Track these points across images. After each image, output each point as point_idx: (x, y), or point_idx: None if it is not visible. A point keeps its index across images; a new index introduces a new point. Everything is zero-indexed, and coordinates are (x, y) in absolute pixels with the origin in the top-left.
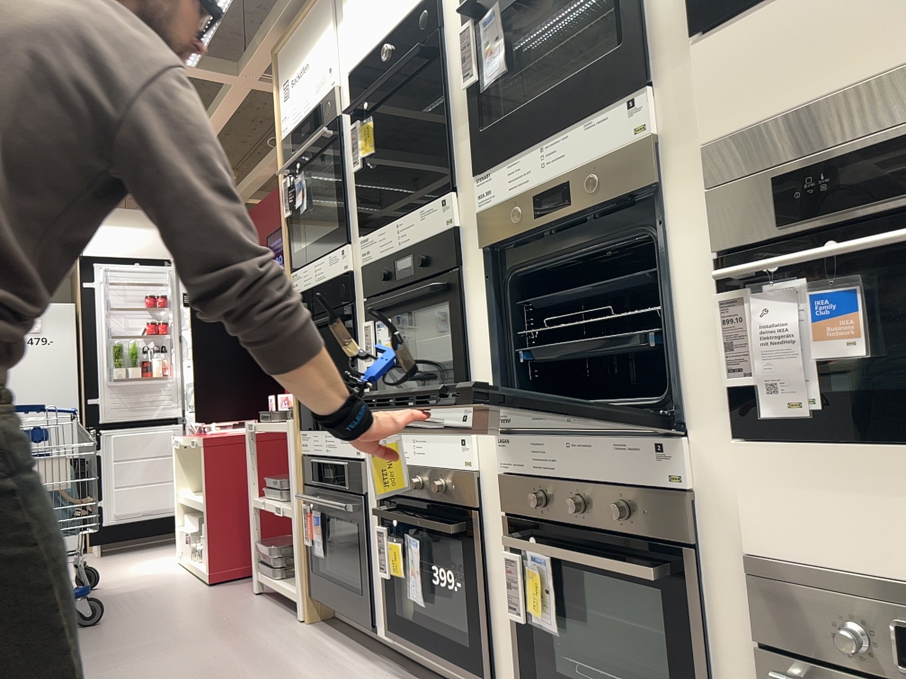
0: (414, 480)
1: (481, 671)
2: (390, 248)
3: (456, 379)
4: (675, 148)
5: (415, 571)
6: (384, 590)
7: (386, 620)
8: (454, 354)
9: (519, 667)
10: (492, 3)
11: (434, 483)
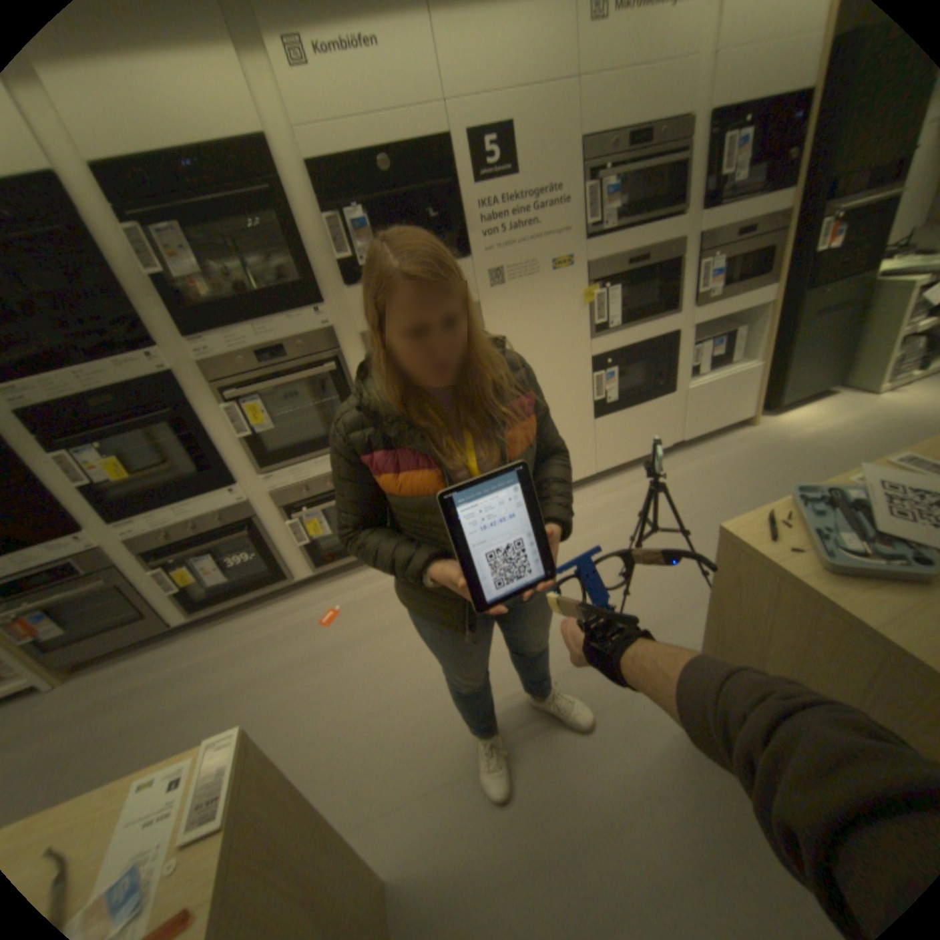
0: (185, 531)
1: (282, 580)
2: (71, 394)
3: (187, 463)
4: (345, 334)
5: (199, 576)
6: (167, 604)
7: (177, 617)
8: (186, 450)
9: (305, 563)
10: (165, 218)
11: (207, 523)
